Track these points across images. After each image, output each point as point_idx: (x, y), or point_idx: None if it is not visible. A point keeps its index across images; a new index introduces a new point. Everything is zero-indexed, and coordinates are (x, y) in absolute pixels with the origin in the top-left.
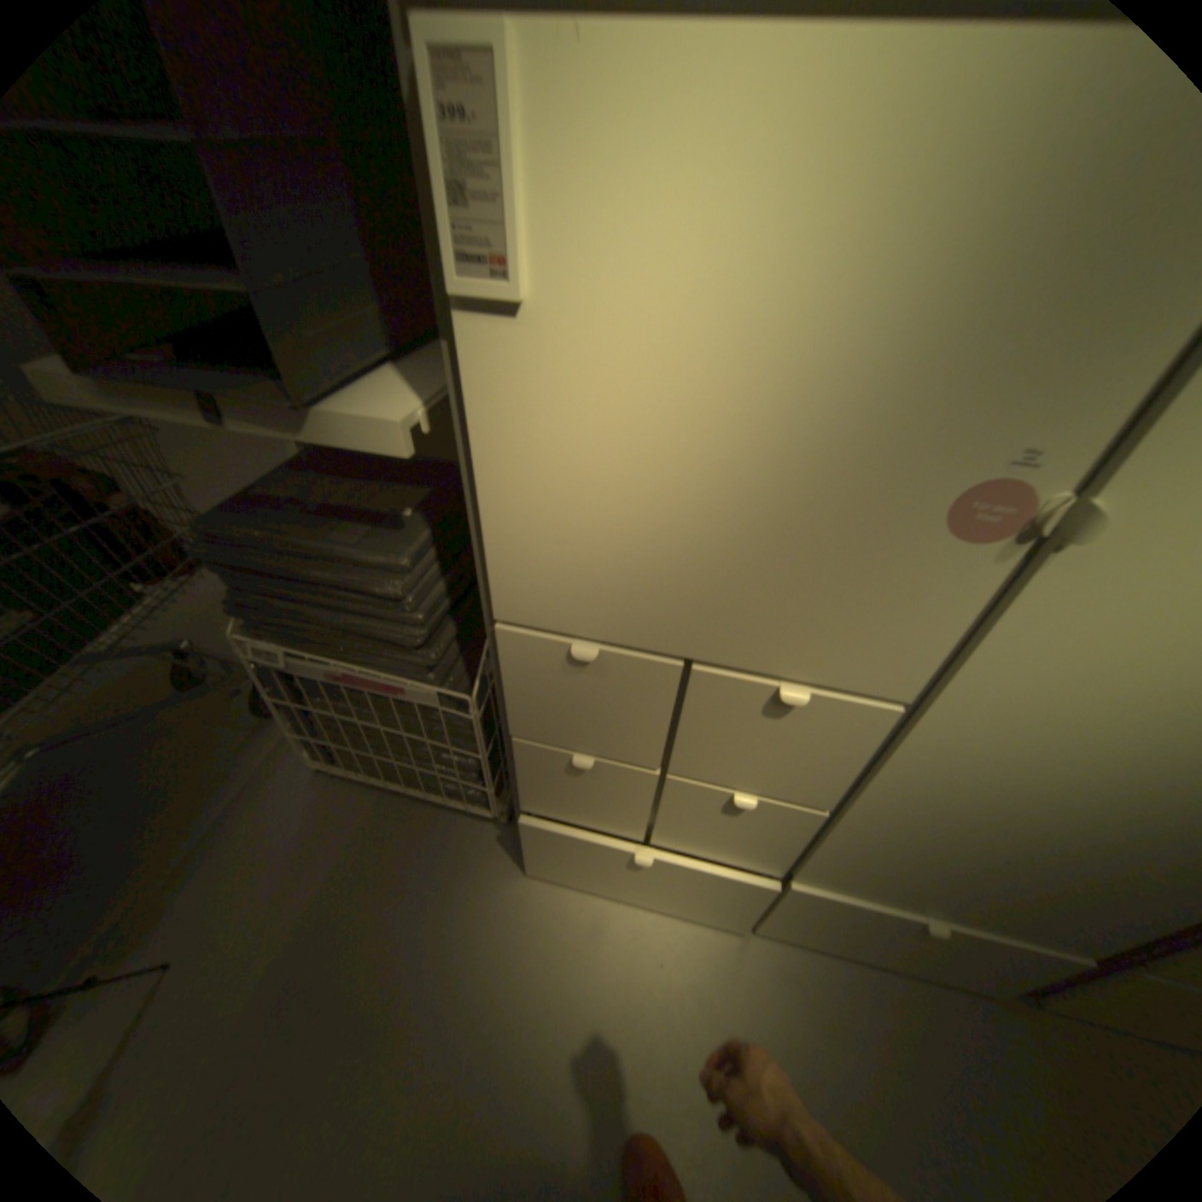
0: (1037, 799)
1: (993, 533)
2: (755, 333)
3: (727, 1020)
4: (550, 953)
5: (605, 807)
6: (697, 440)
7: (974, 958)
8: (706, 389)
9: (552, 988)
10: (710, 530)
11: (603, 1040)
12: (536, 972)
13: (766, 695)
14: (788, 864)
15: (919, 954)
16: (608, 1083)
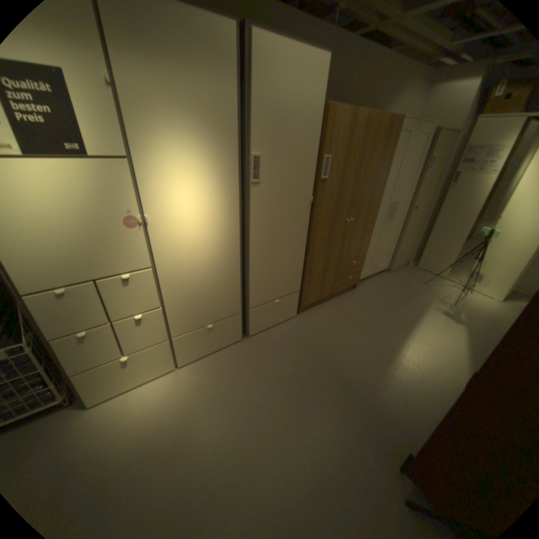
0: (191, 278)
1: (134, 227)
2: (61, 203)
3: (178, 393)
4: (109, 424)
5: (100, 352)
6: (61, 226)
7: (224, 332)
8: (57, 215)
9: (114, 431)
10: (77, 244)
11: (140, 427)
12: (106, 432)
13: (119, 281)
14: (166, 334)
15: (215, 340)
16: (147, 434)
